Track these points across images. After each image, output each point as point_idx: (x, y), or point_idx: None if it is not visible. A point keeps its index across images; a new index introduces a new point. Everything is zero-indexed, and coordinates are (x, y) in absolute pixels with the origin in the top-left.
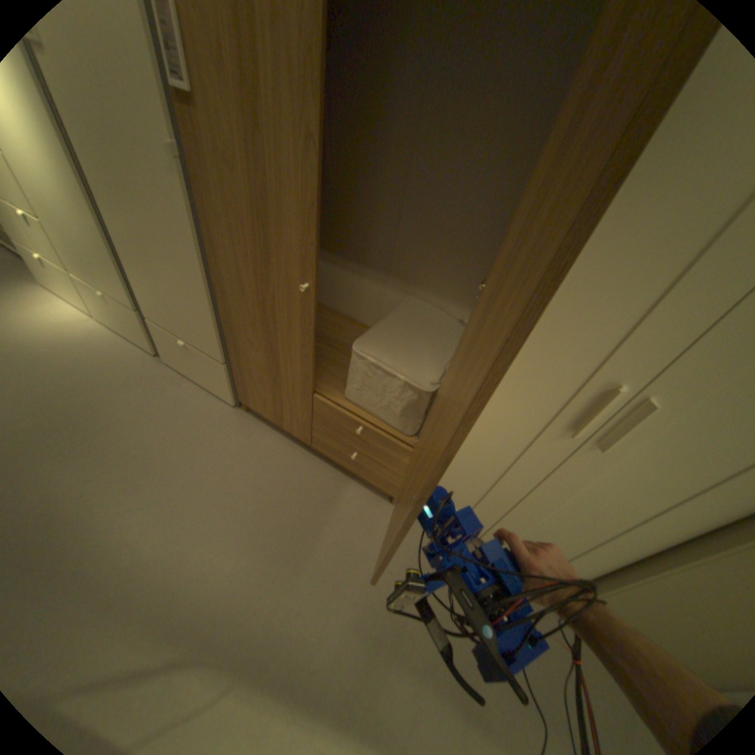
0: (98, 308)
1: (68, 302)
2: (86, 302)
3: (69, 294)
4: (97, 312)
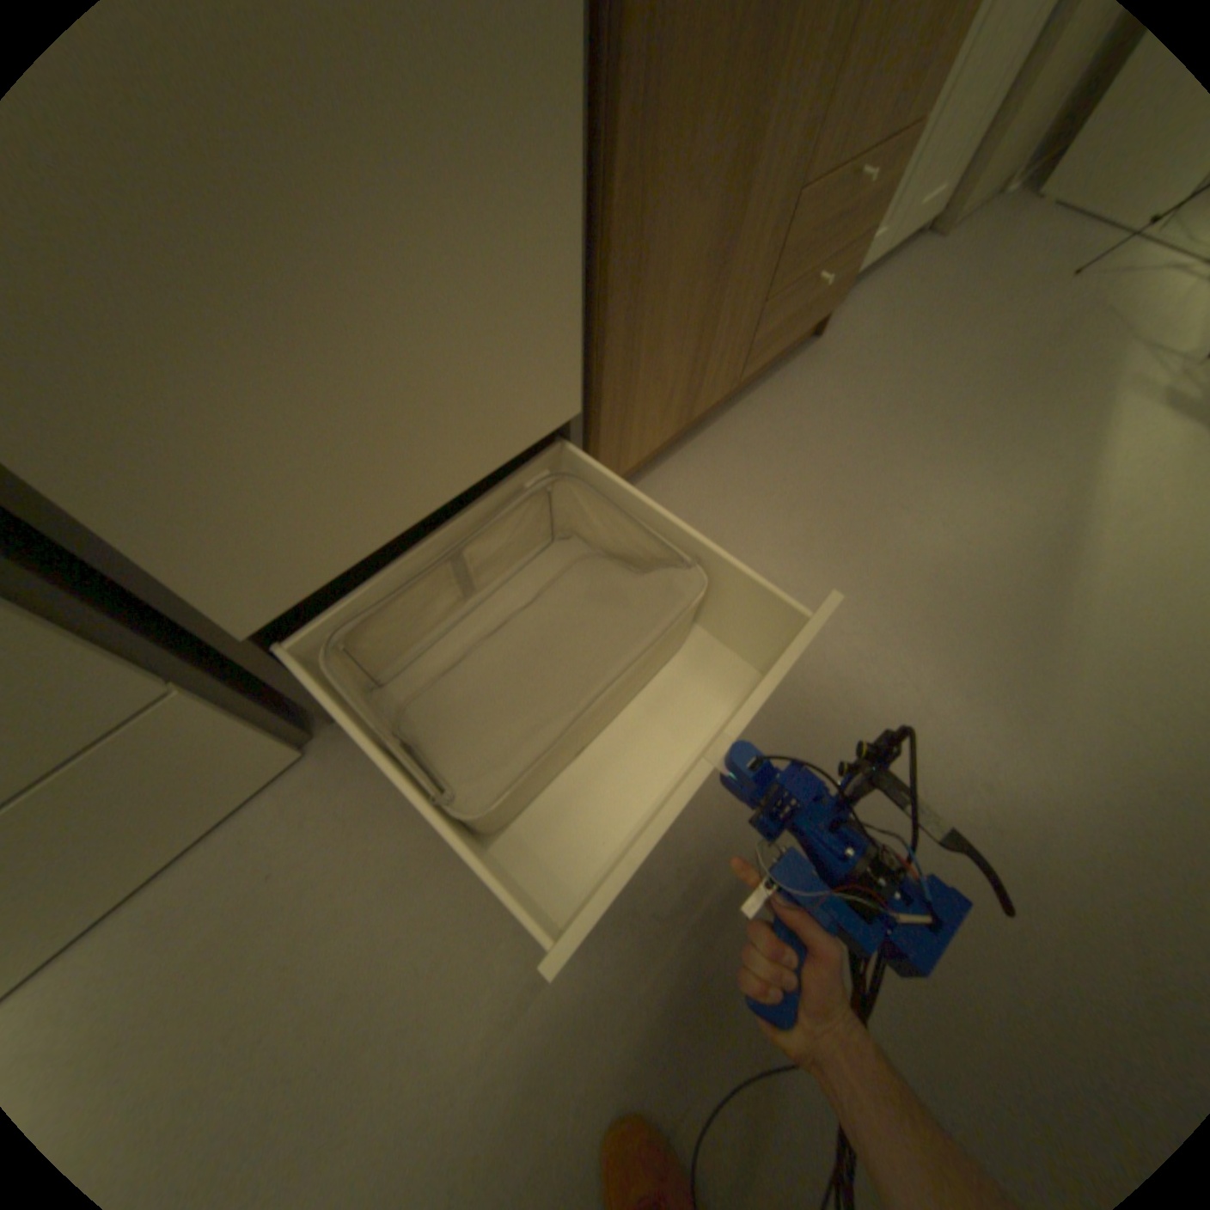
0: None
1: None
2: None
3: None
4: None
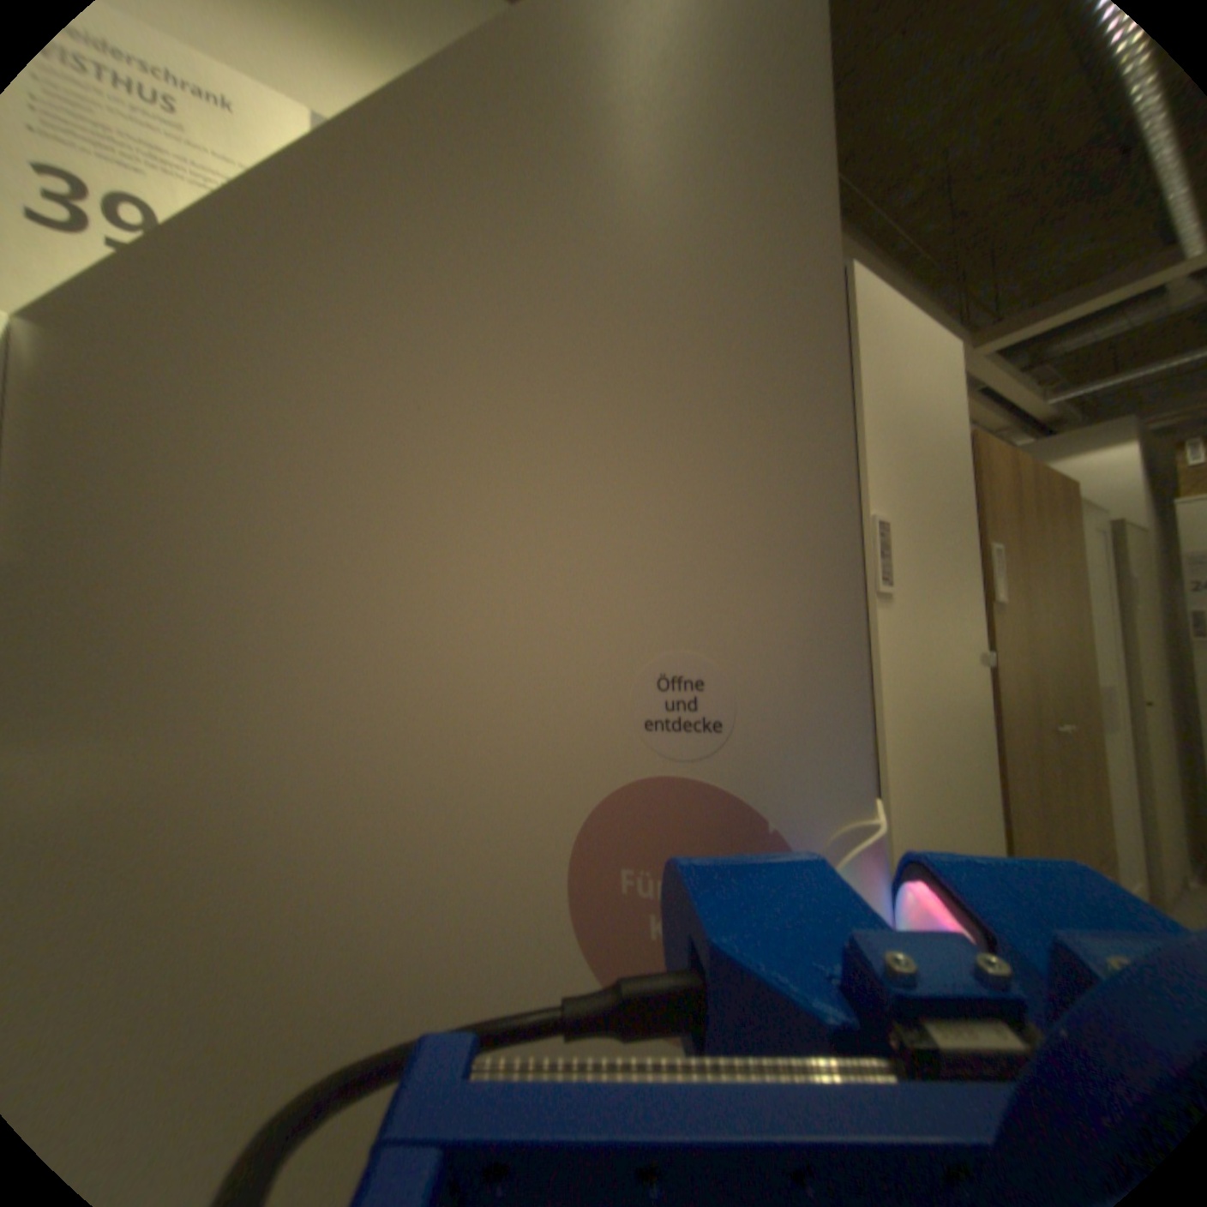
0: None
1: None
2: None
3: None
4: None
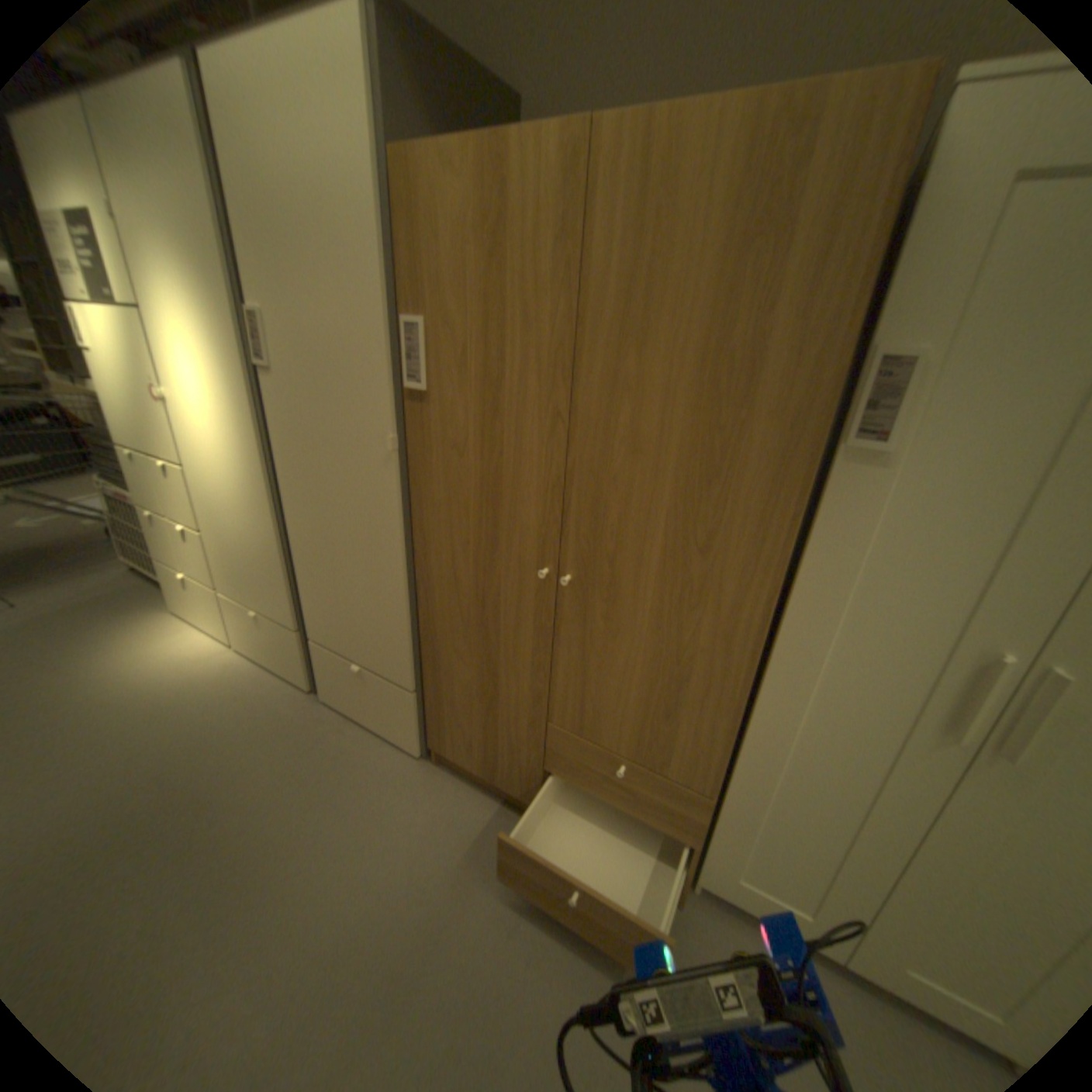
0: (241, 634)
1: (200, 630)
2: (228, 627)
3: (205, 620)
4: (238, 639)
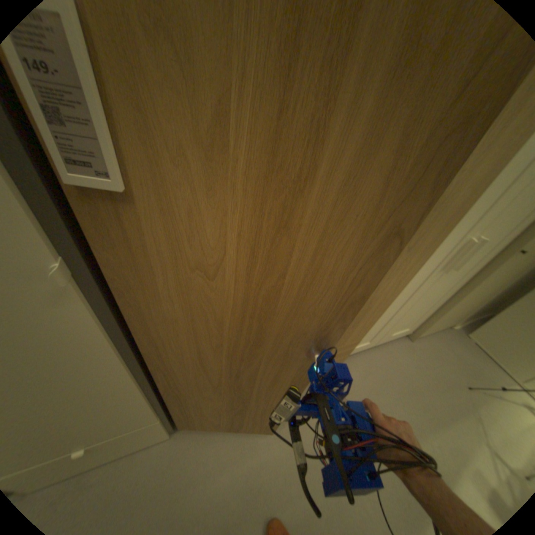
0: None
1: None
2: None
3: None
4: None
